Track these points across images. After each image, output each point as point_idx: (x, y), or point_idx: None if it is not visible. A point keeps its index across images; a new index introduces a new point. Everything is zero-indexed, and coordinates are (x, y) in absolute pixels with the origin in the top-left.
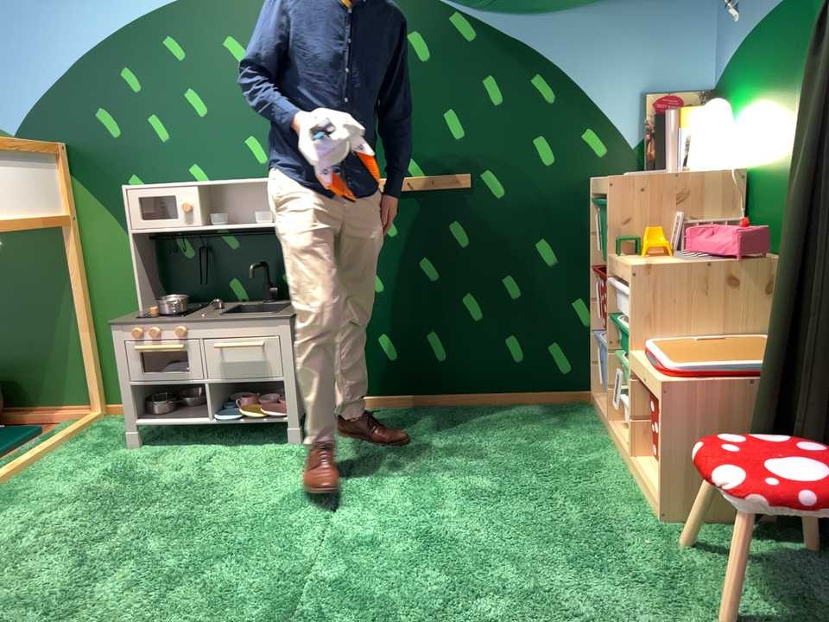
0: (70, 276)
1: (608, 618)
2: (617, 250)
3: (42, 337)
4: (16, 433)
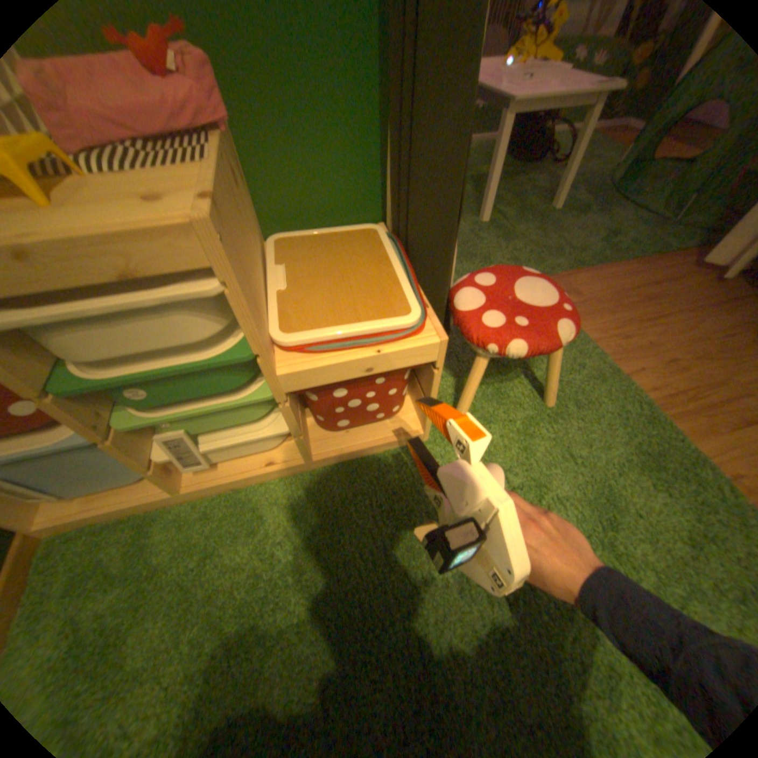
0: None
1: (594, 479)
2: None
3: None
4: None
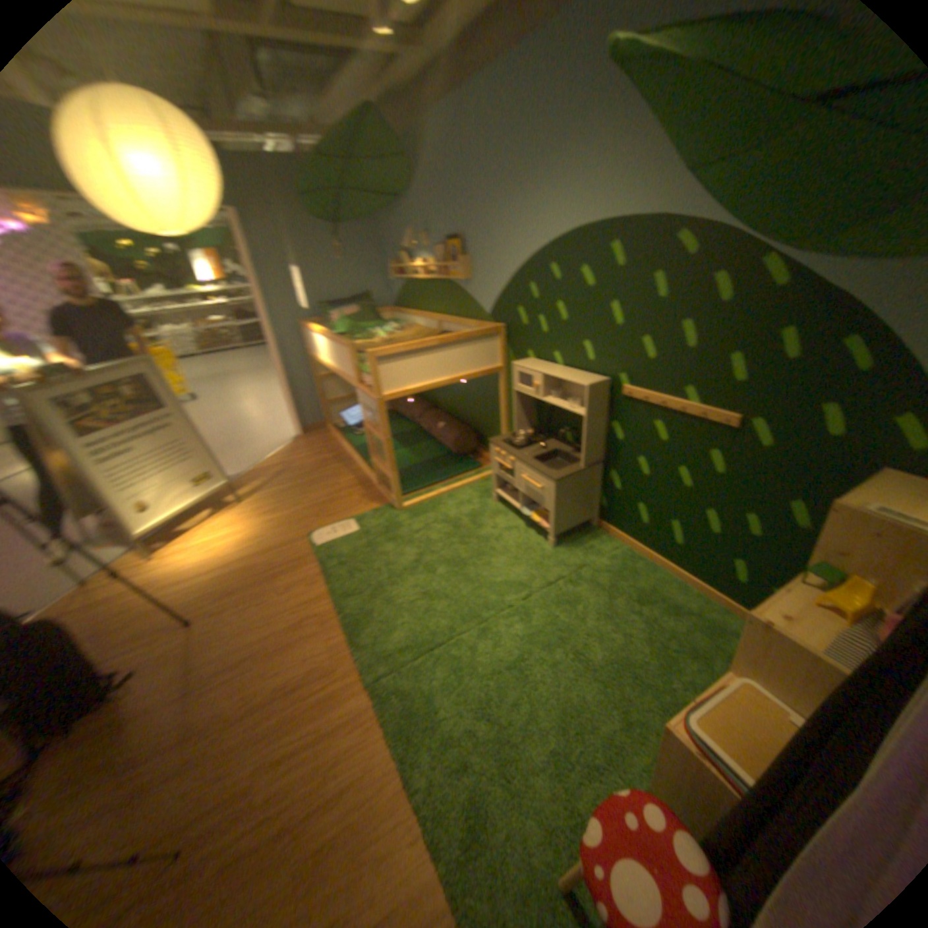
0: (500, 399)
1: (518, 799)
2: (819, 574)
3: (493, 422)
4: (472, 466)
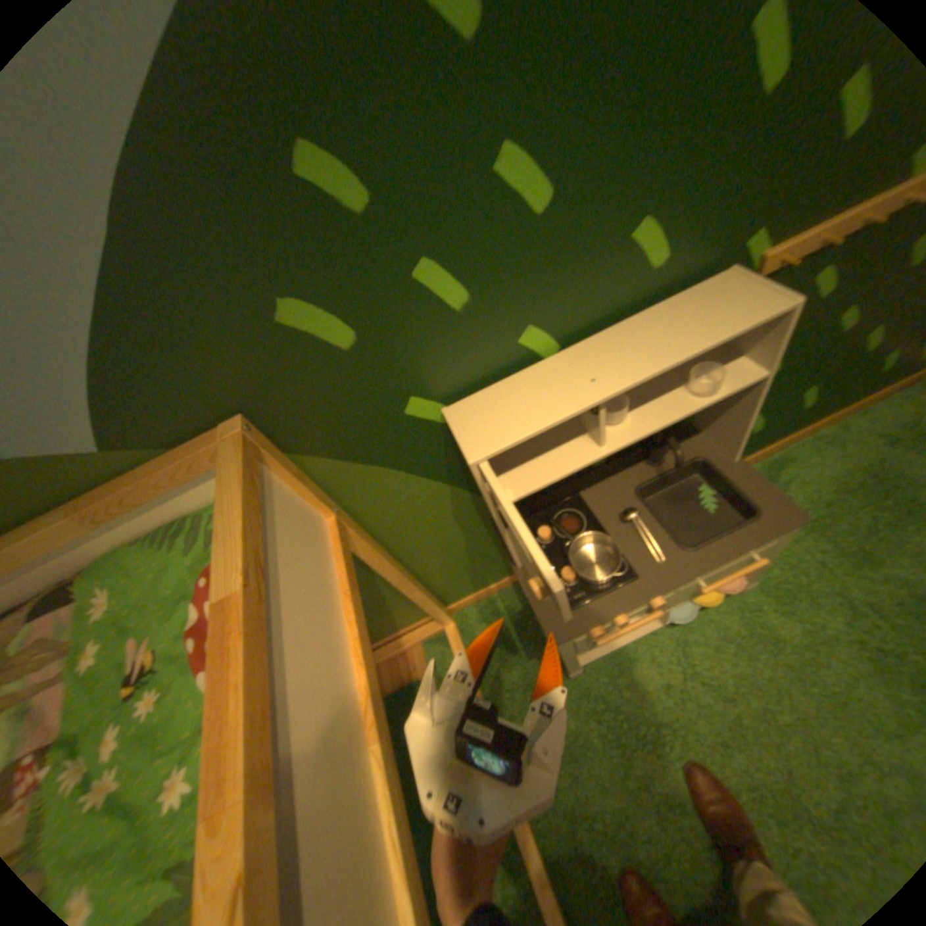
0: (374, 566)
1: None
2: None
3: None
4: (407, 704)
